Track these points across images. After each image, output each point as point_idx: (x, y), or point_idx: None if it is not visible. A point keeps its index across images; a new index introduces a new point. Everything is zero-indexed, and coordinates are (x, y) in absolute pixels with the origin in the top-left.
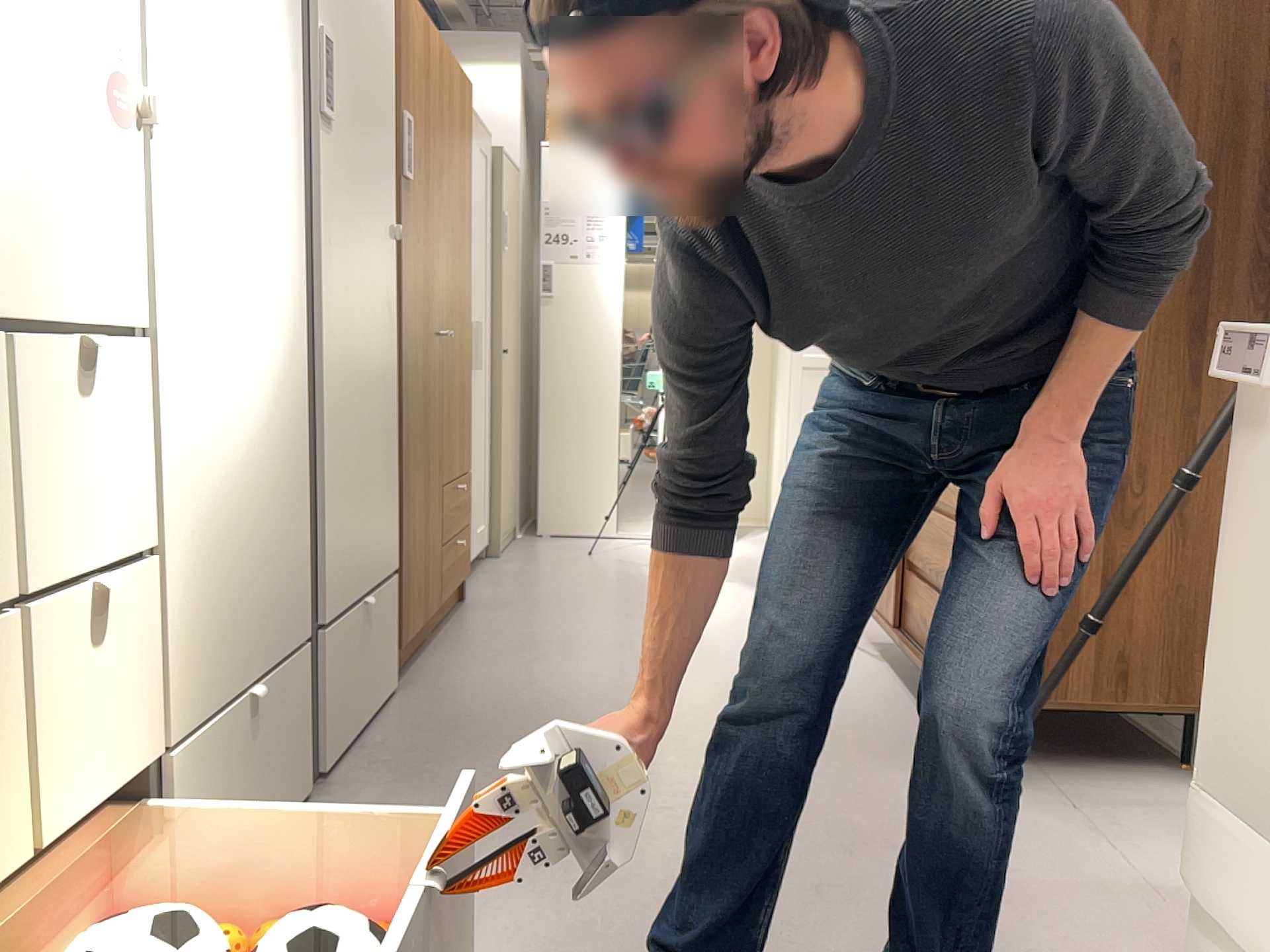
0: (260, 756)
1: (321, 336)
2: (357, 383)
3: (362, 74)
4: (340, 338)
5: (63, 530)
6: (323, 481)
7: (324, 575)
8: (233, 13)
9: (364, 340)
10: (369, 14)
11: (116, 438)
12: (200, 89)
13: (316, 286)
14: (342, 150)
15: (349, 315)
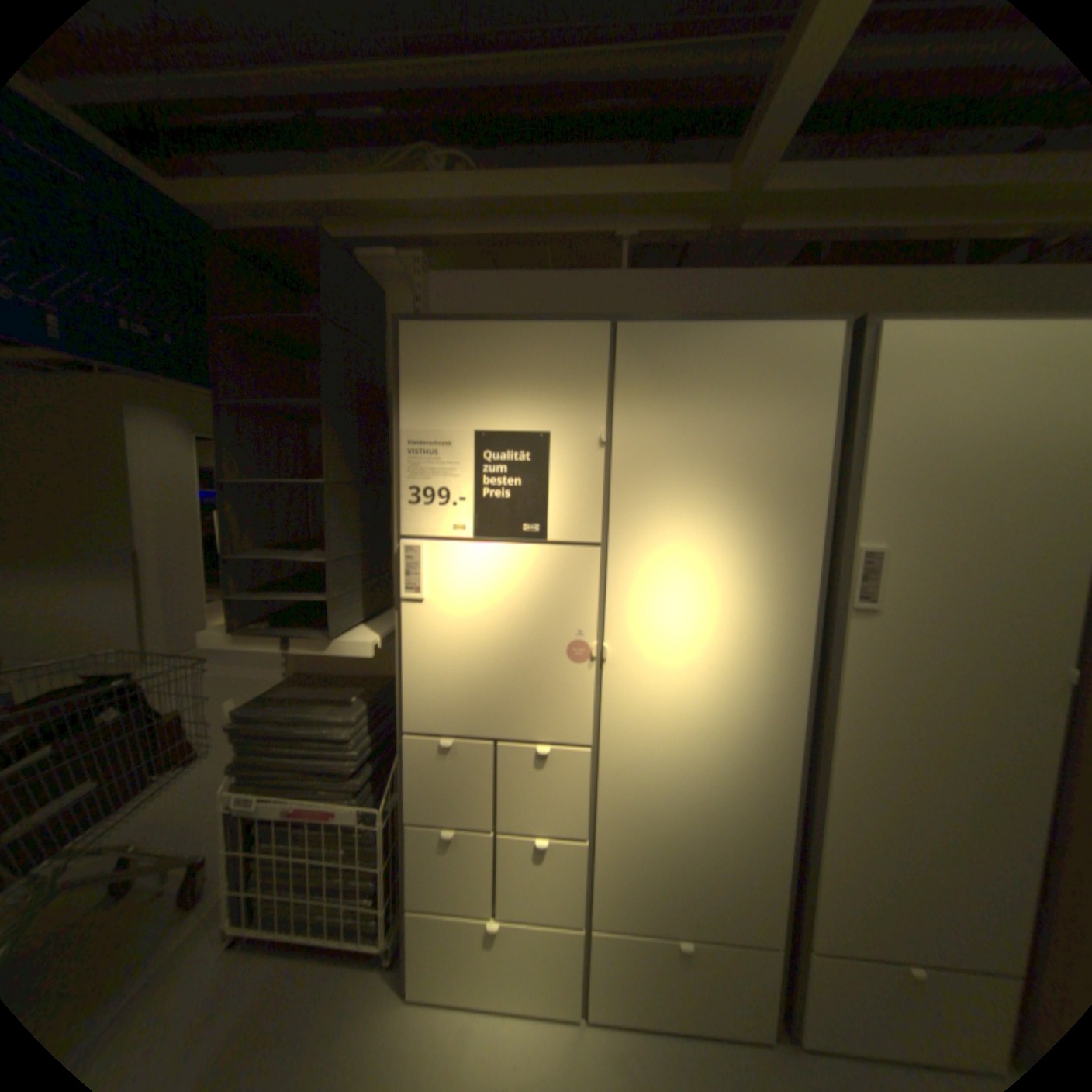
0: (696, 985)
1: (841, 762)
2: (925, 802)
3: (982, 553)
4: (884, 765)
5: (529, 817)
6: (830, 860)
7: (824, 922)
8: (714, 580)
9: (951, 770)
10: (1013, 496)
11: (569, 790)
12: (667, 631)
13: (840, 727)
14: (912, 625)
15: (911, 750)
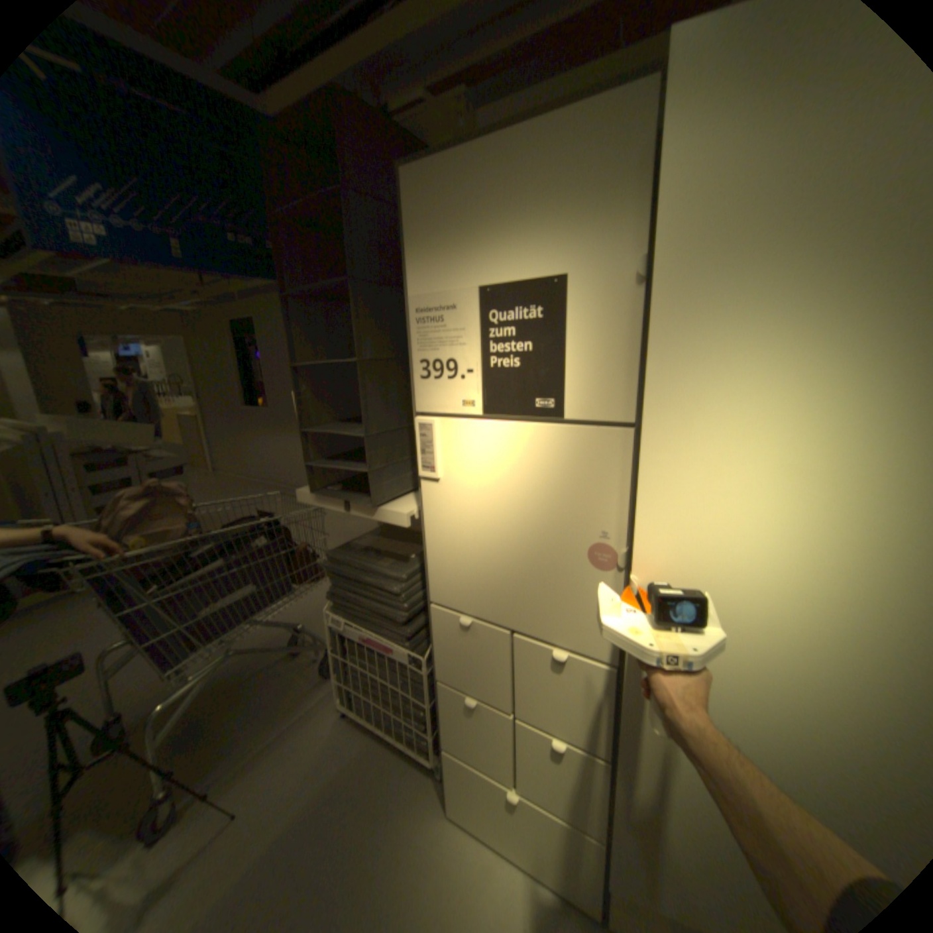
0: None
1: None
2: None
3: None
4: None
5: (547, 715)
6: None
7: None
8: (828, 483)
9: None
10: None
11: (590, 704)
12: (734, 549)
13: None
14: None
15: None
